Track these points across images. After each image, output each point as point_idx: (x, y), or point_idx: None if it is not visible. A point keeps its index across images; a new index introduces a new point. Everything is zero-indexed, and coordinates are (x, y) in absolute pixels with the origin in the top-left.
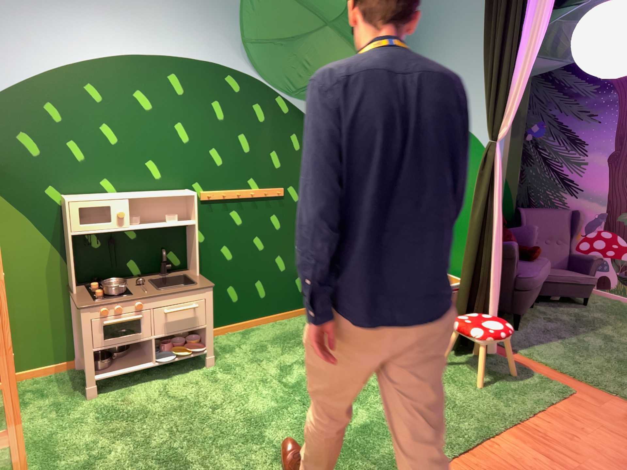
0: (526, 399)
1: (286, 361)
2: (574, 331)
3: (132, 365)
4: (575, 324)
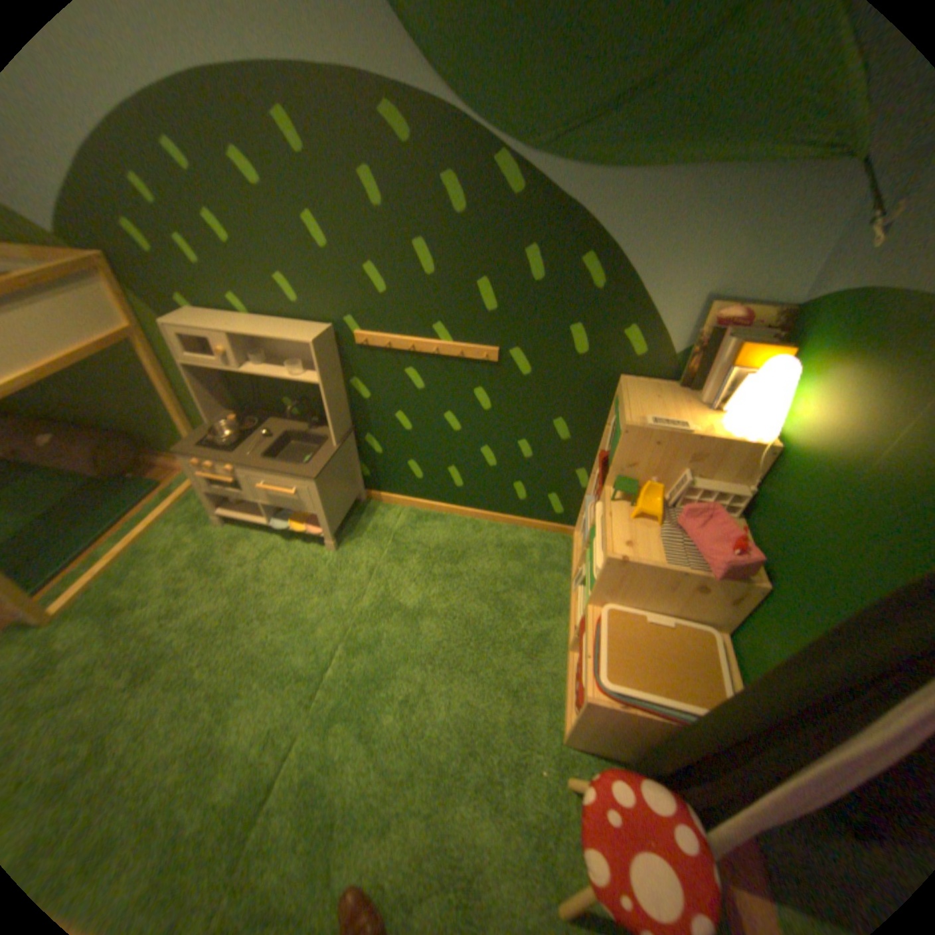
0: None
1: (400, 597)
2: None
3: (256, 514)
4: None
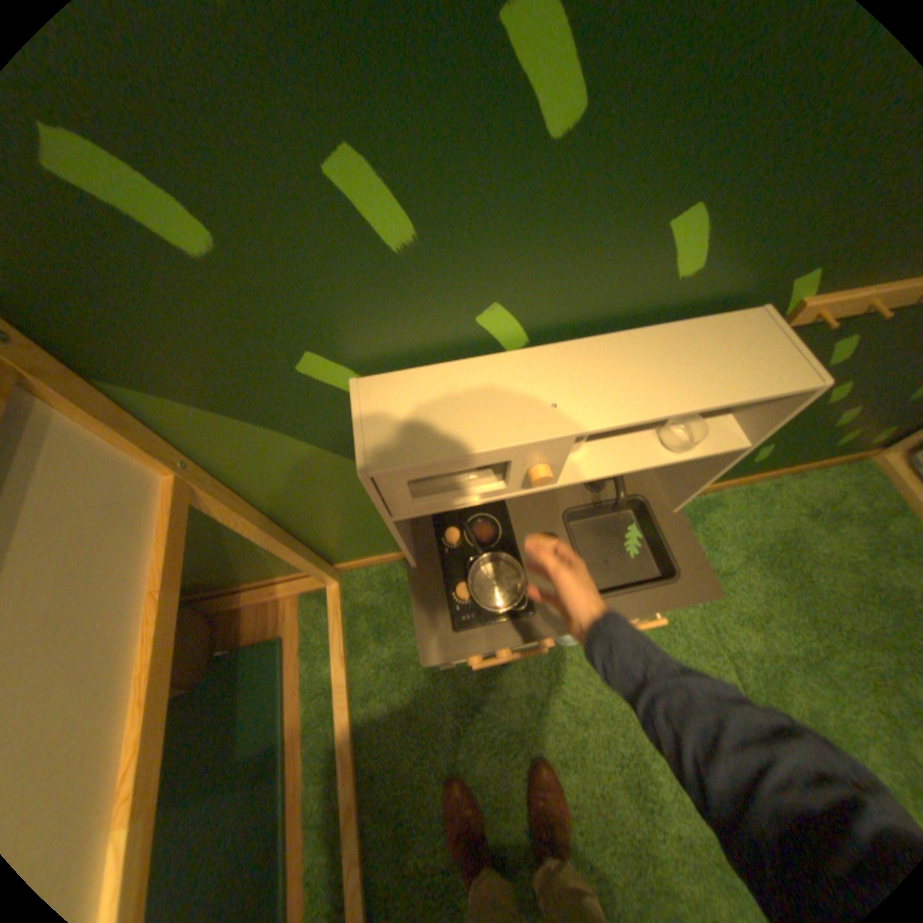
0: None
1: (774, 647)
2: None
3: None
4: None
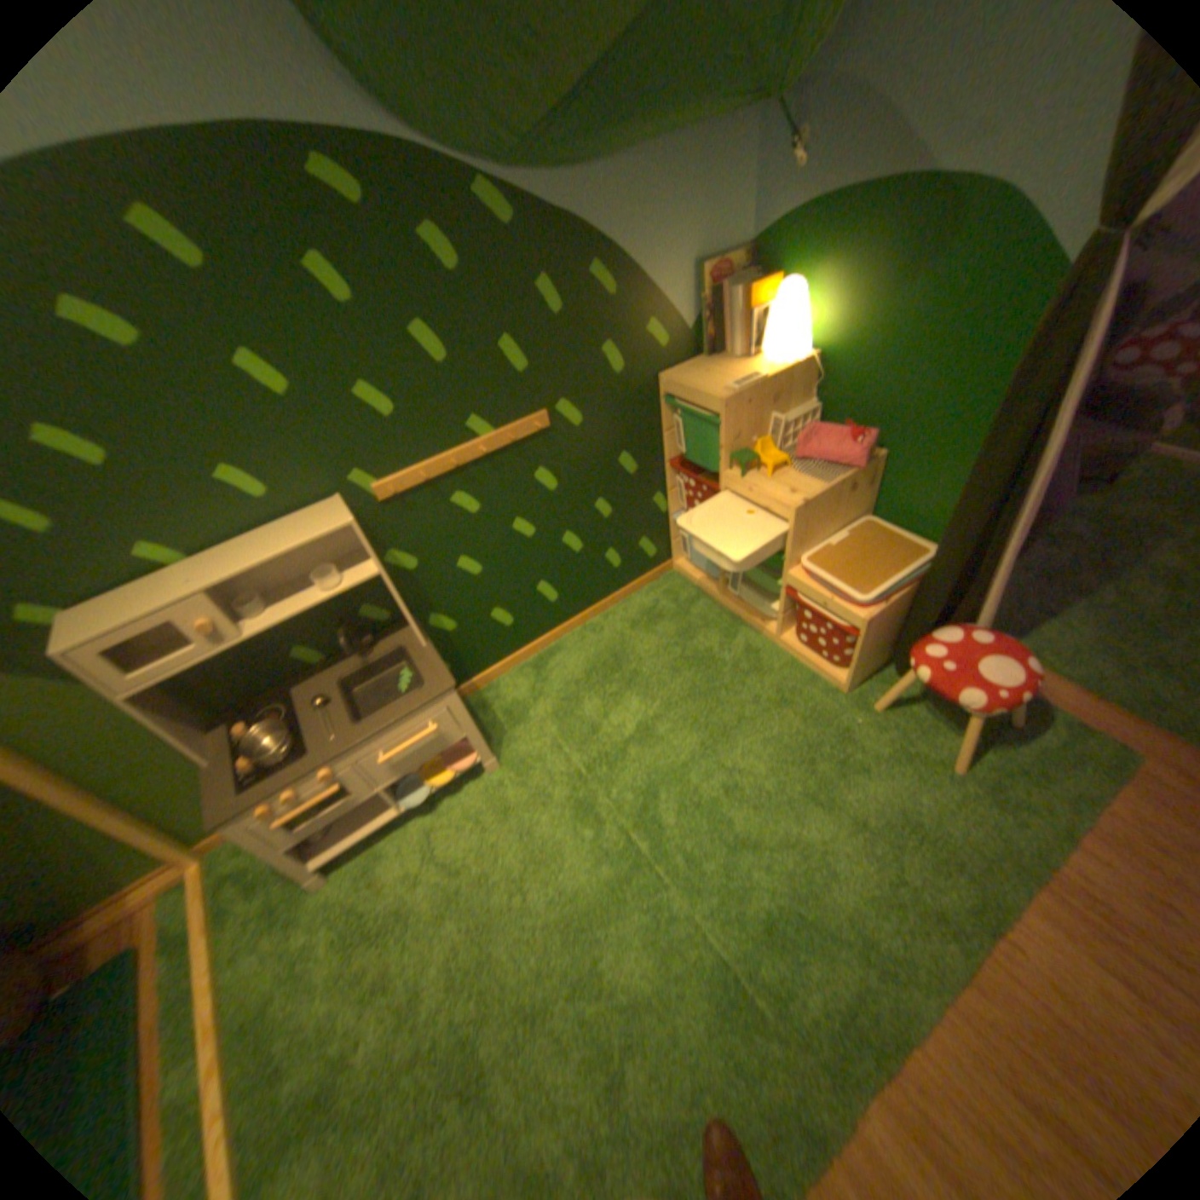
0: (1052, 798)
1: (613, 734)
2: (1106, 569)
3: (366, 818)
4: (1104, 545)
